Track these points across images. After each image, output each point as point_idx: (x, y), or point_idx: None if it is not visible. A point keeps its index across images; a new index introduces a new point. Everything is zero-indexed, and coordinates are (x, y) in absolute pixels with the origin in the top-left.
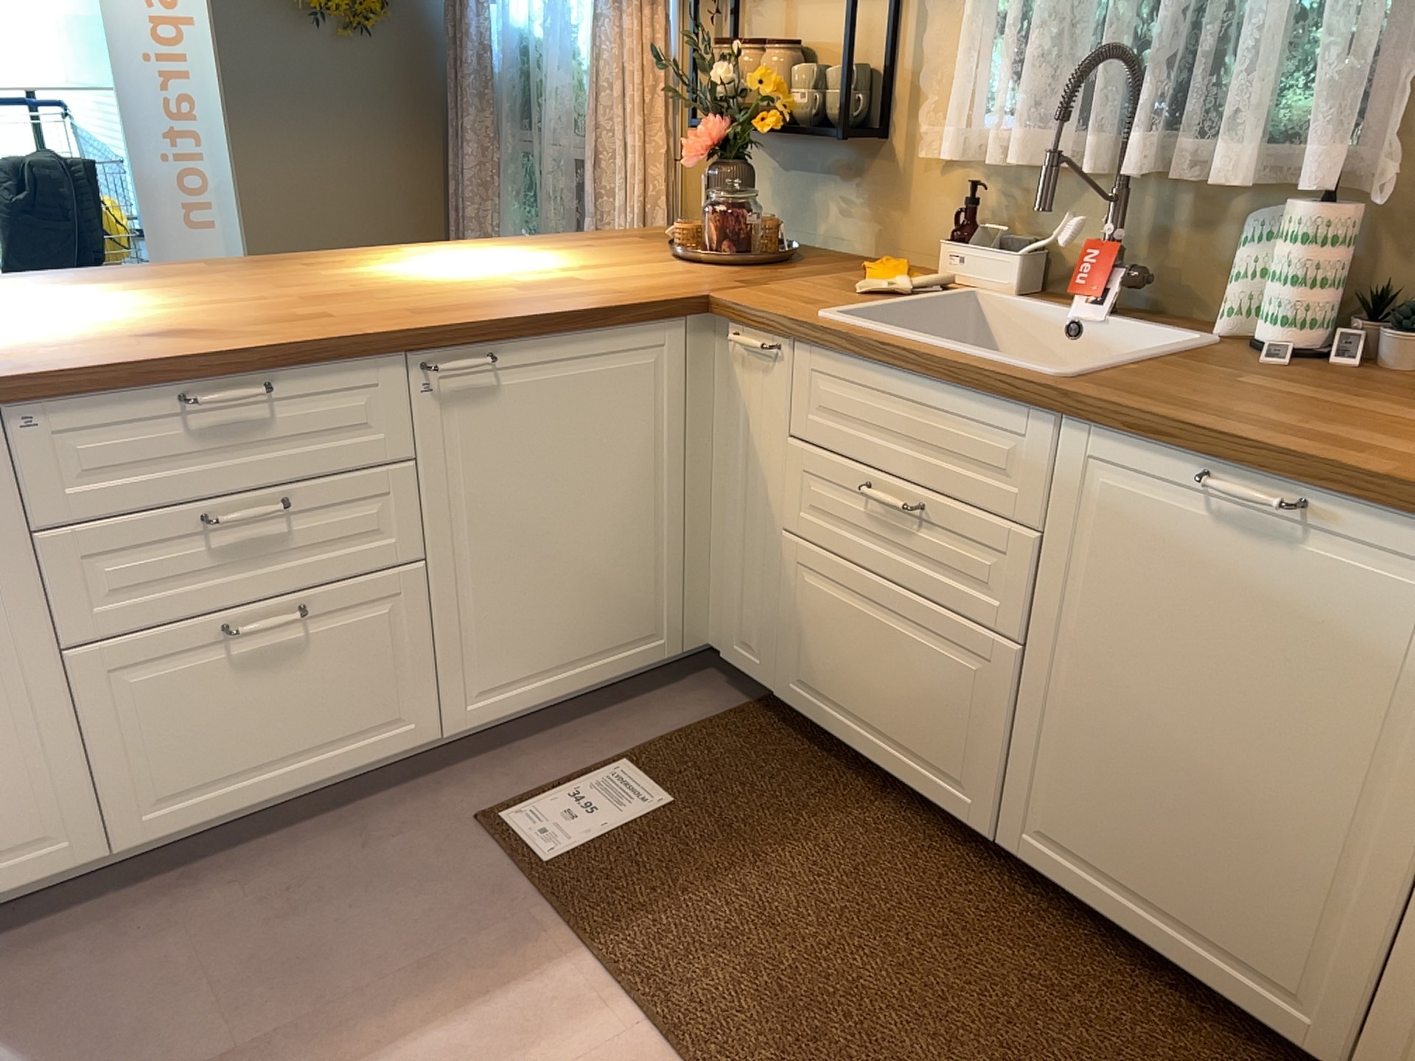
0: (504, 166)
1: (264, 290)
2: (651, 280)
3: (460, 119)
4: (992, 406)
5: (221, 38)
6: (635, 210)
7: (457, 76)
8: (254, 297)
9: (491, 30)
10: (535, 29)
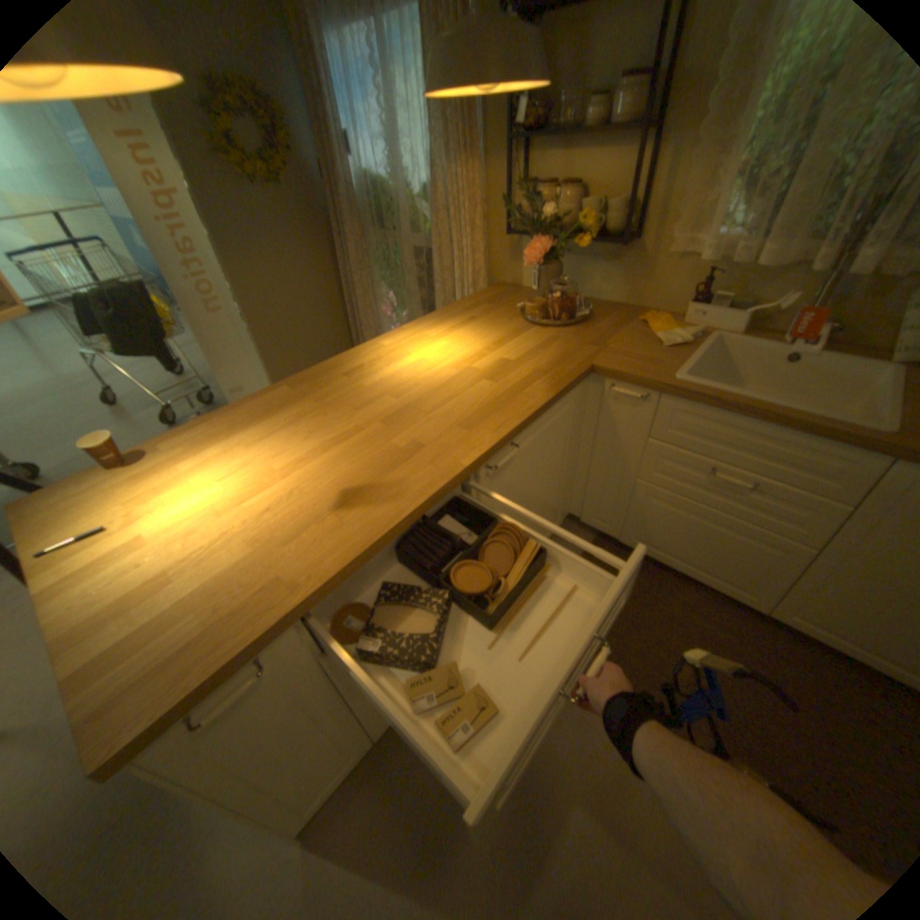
0: (371, 252)
1: (347, 414)
2: (545, 351)
3: (337, 226)
4: (836, 445)
5: (195, 199)
6: (469, 280)
7: (331, 200)
8: (349, 425)
9: (348, 170)
10: (377, 168)
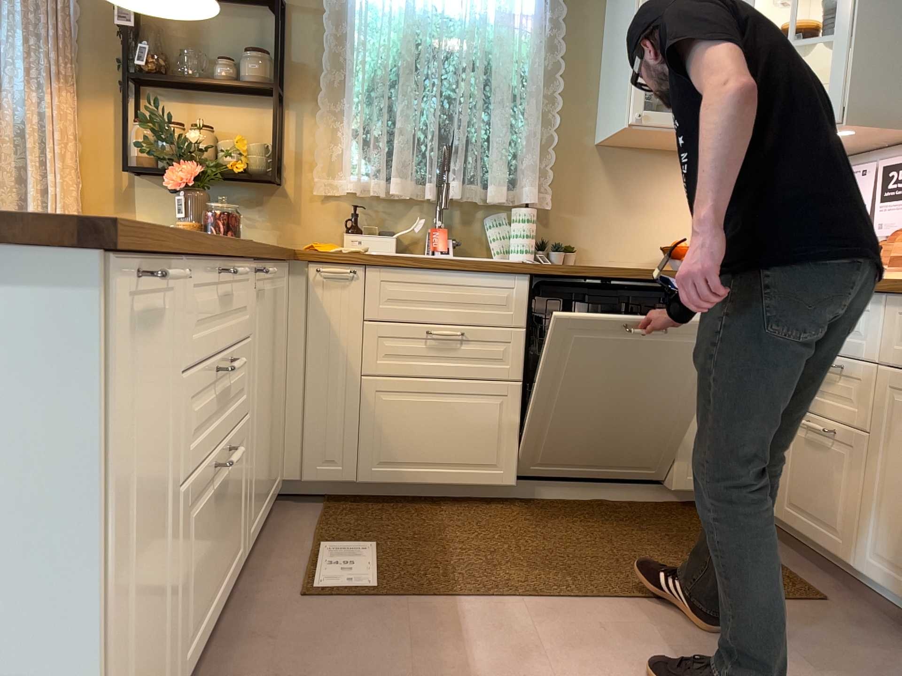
0: None
1: None
2: None
3: None
4: (497, 277)
5: None
6: None
7: None
8: None
9: None
10: None
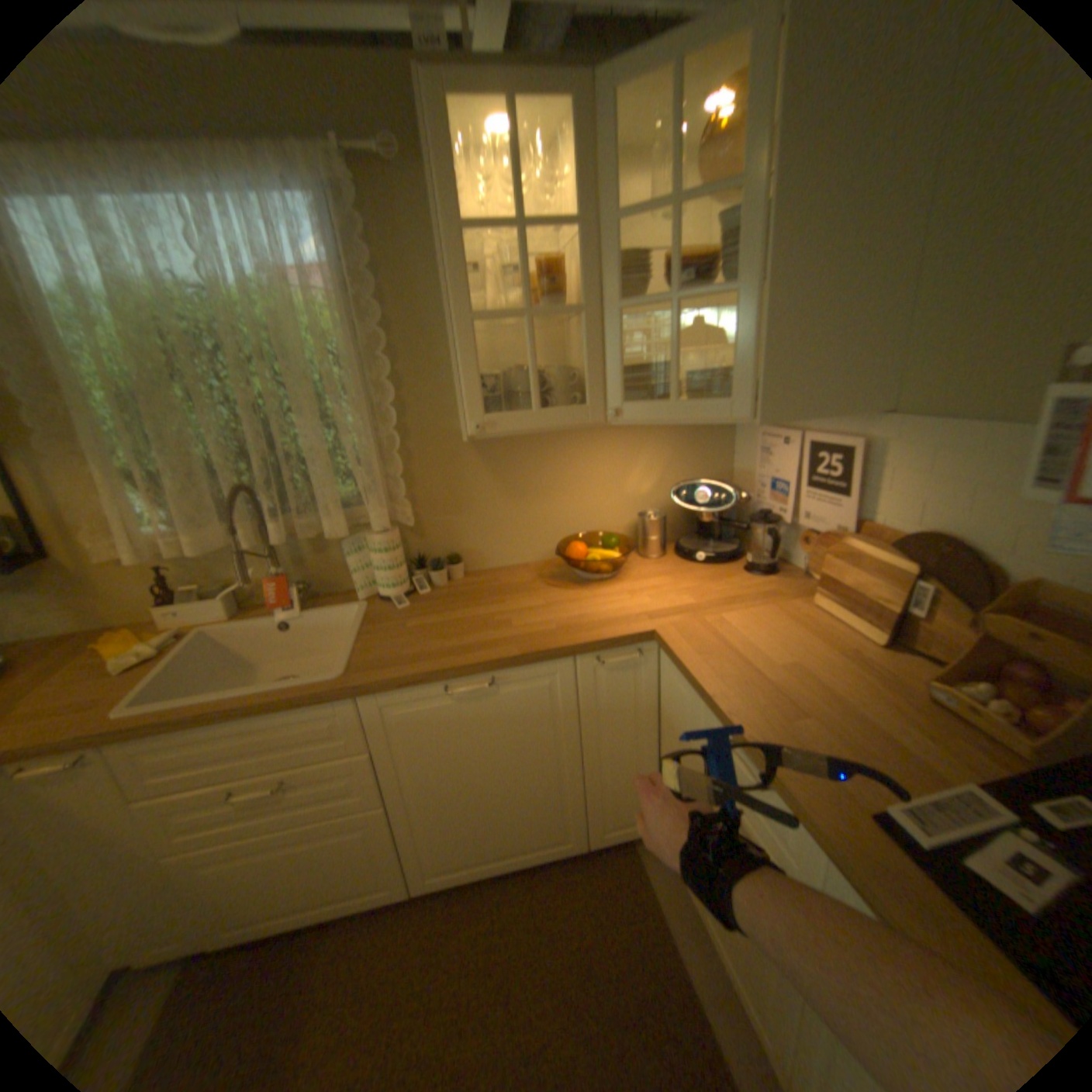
0: None
1: None
2: None
3: None
4: (305, 712)
5: None
6: None
7: None
8: None
9: None
10: None
